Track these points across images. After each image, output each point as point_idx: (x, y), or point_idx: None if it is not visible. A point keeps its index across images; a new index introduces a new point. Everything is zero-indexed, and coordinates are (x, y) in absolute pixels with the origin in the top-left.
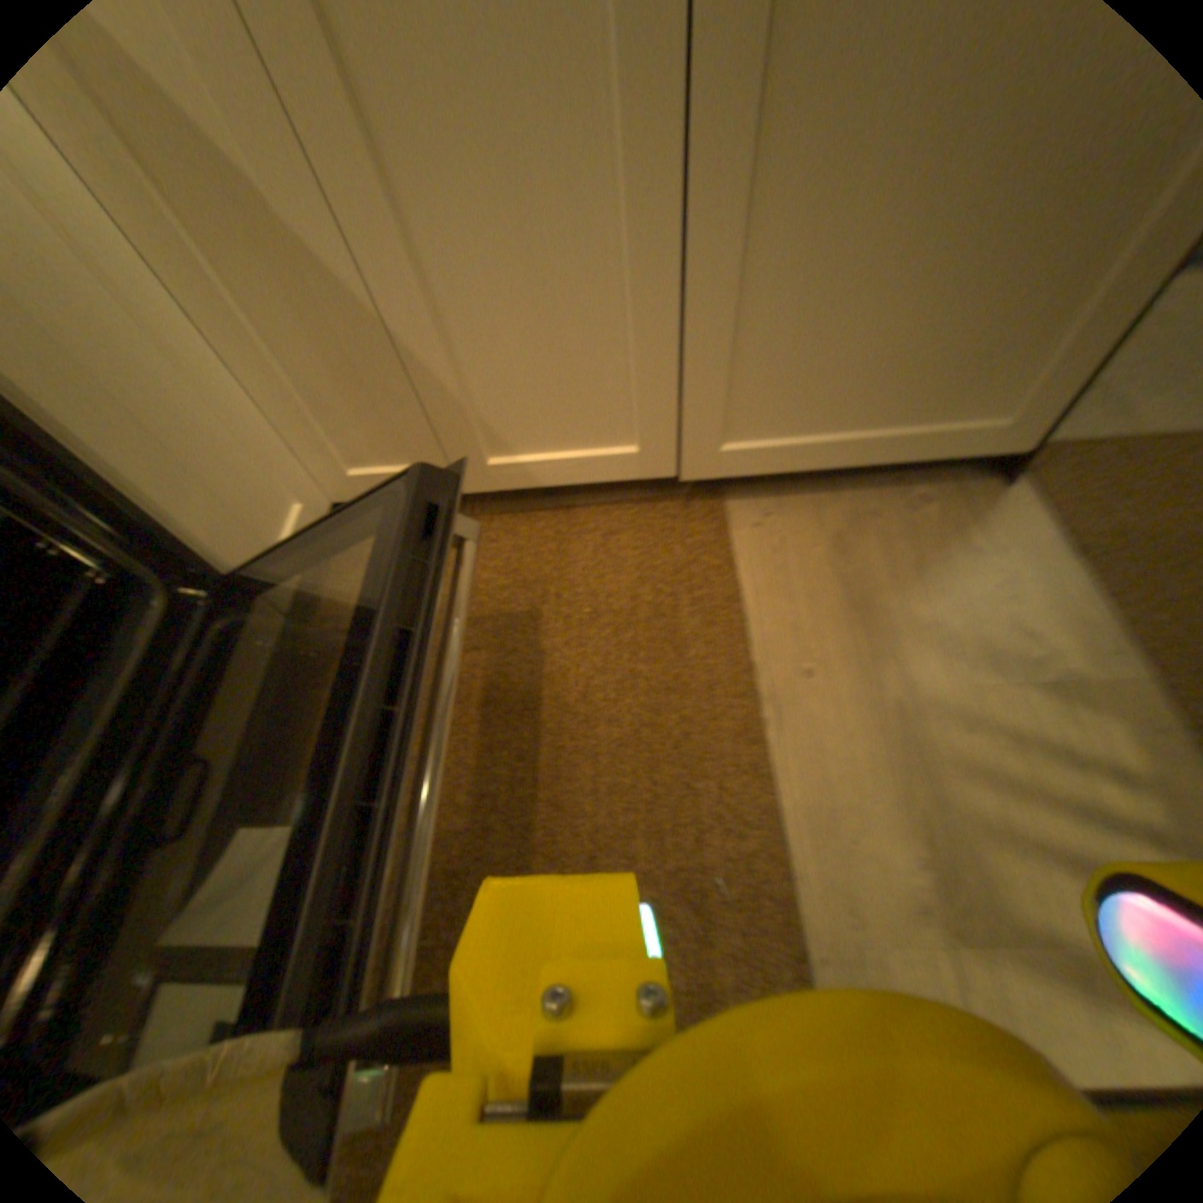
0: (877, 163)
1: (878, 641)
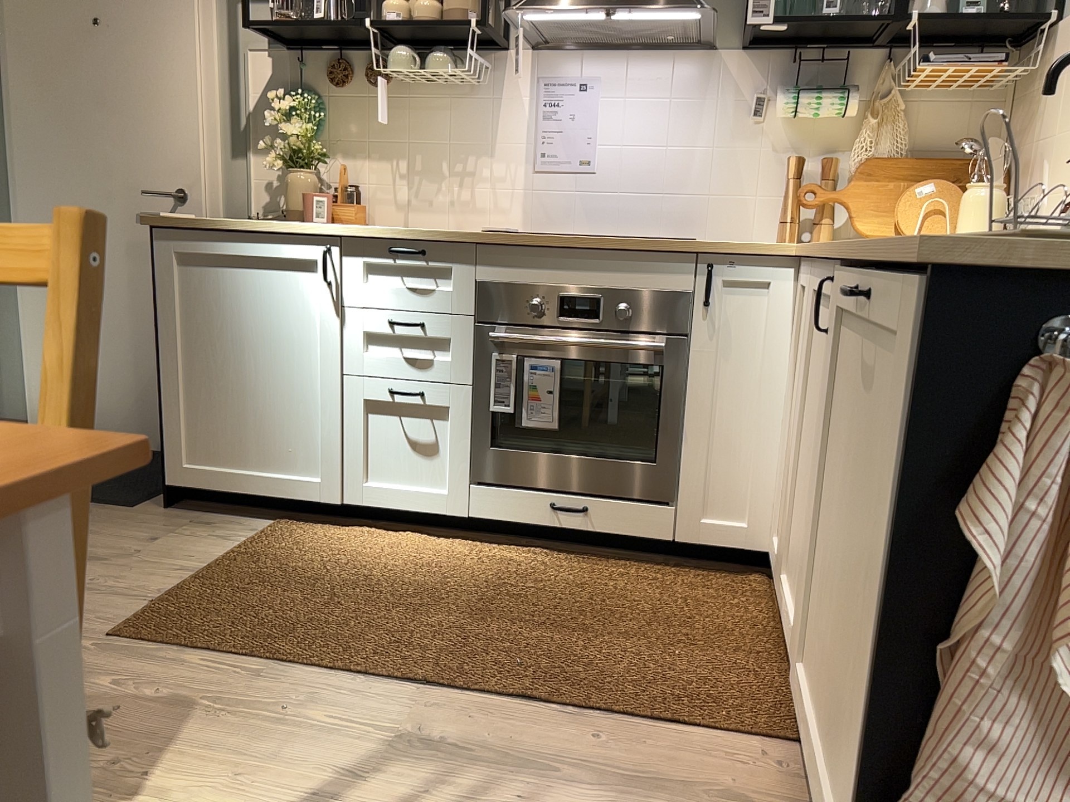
0: (845, 493)
1: (628, 792)
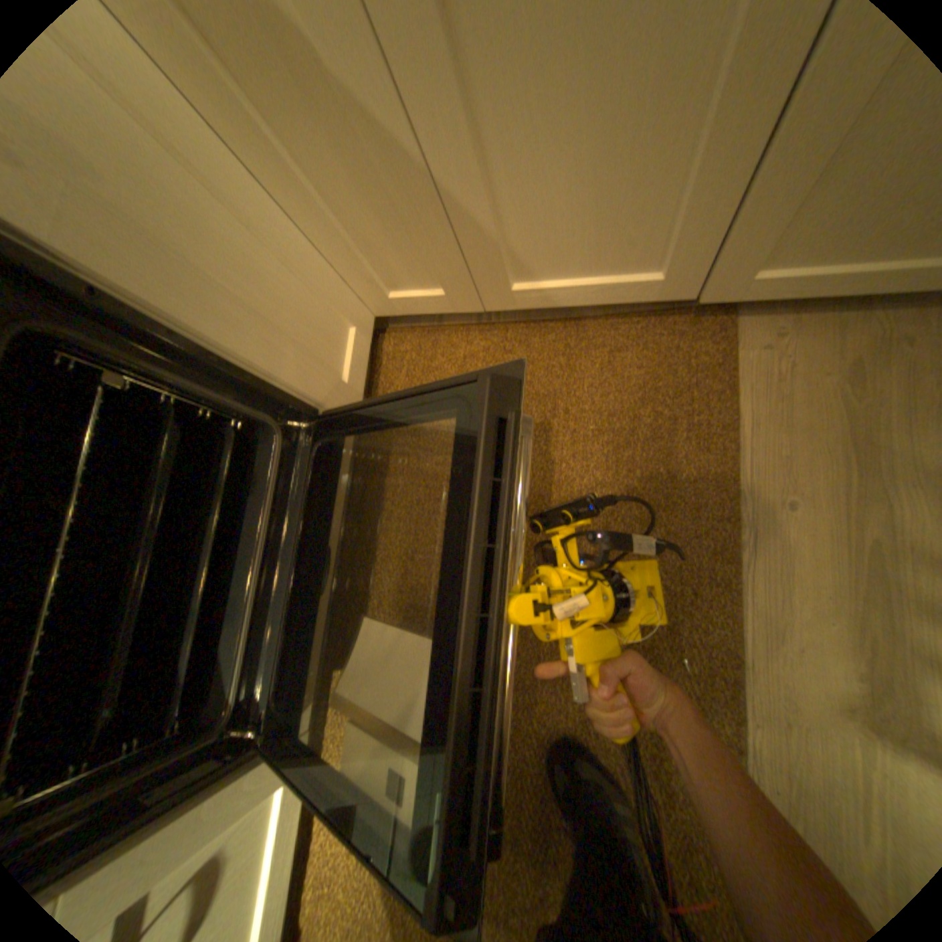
0: None
1: (868, 478)
